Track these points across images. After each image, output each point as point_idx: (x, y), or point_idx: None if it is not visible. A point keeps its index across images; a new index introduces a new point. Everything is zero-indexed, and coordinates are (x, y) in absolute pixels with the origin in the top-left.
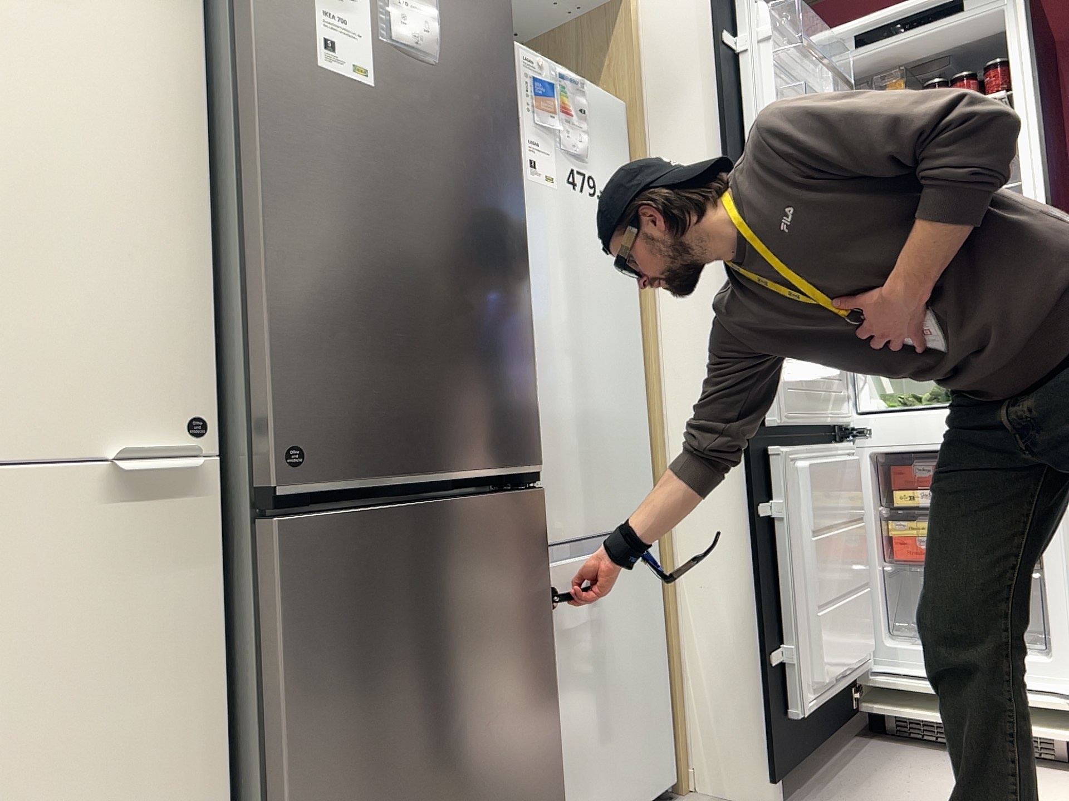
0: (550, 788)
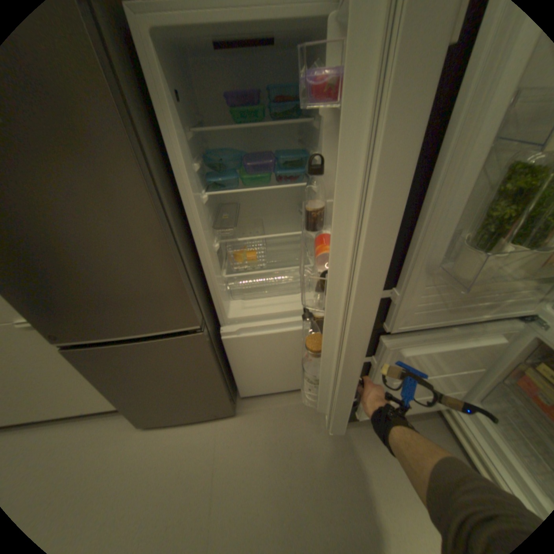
0: (222, 395)
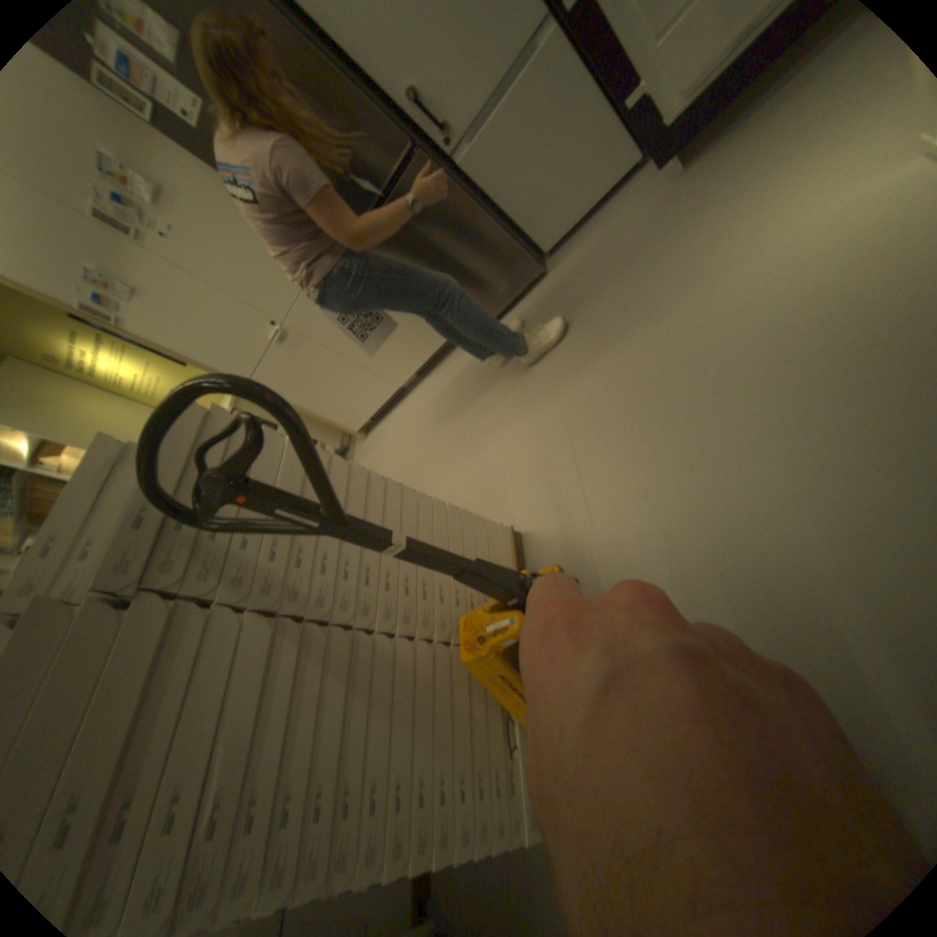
0: (510, 242)
